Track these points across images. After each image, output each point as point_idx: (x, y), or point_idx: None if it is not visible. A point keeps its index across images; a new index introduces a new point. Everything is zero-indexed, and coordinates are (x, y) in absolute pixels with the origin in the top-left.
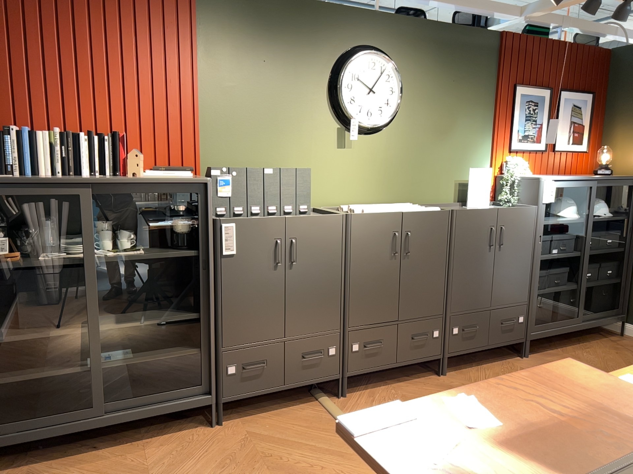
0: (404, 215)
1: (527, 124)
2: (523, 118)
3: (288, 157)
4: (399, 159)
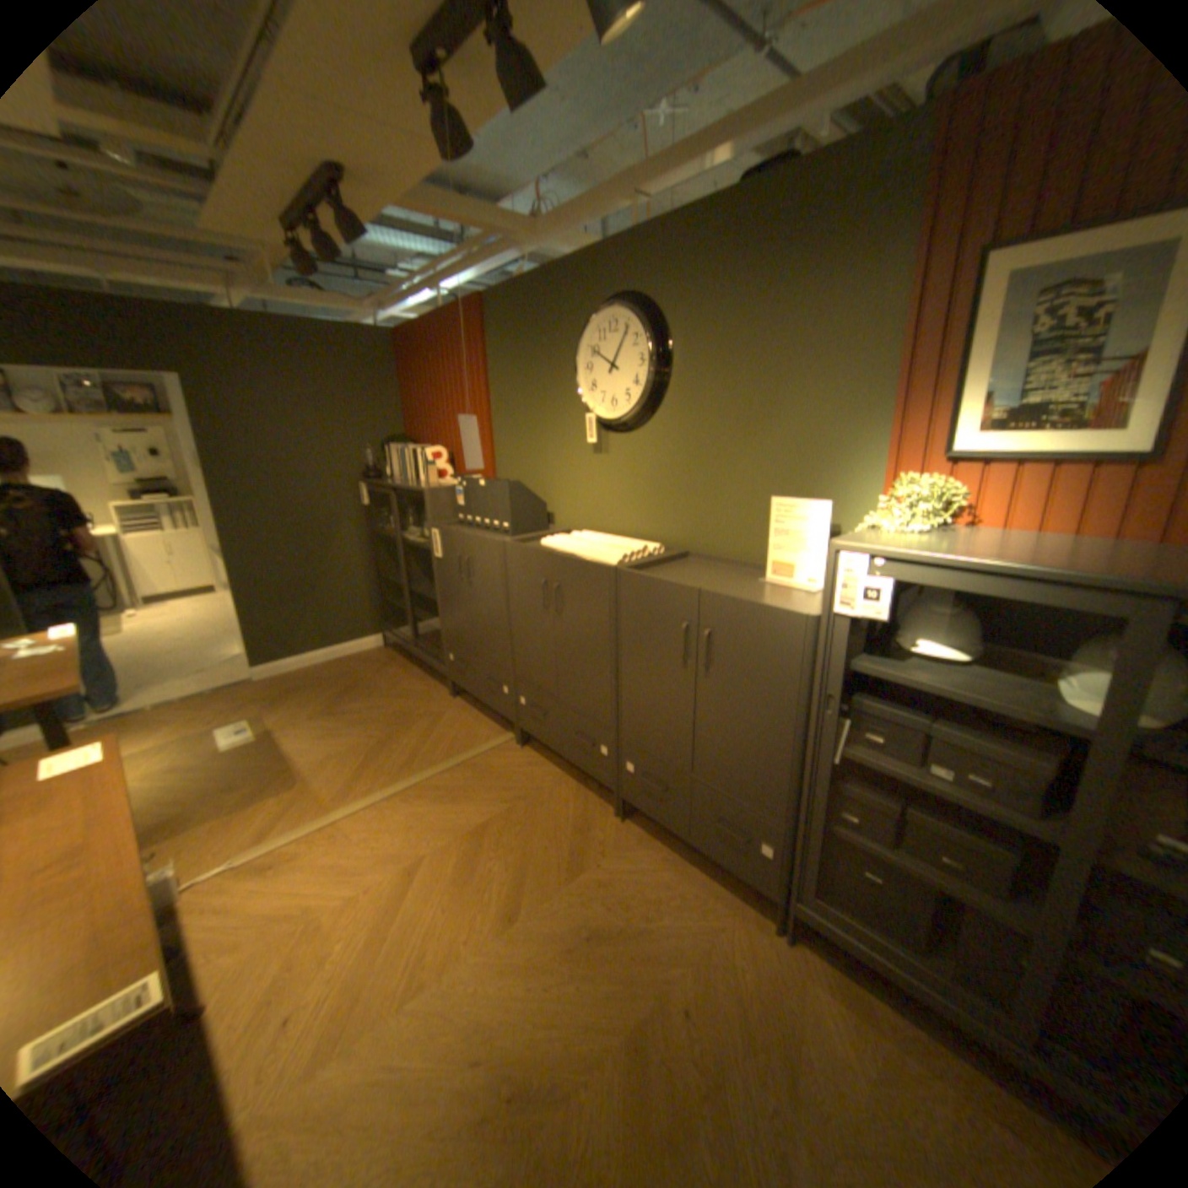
0: (552, 558)
1: (1038, 367)
2: (1019, 348)
3: (550, 466)
4: (670, 471)
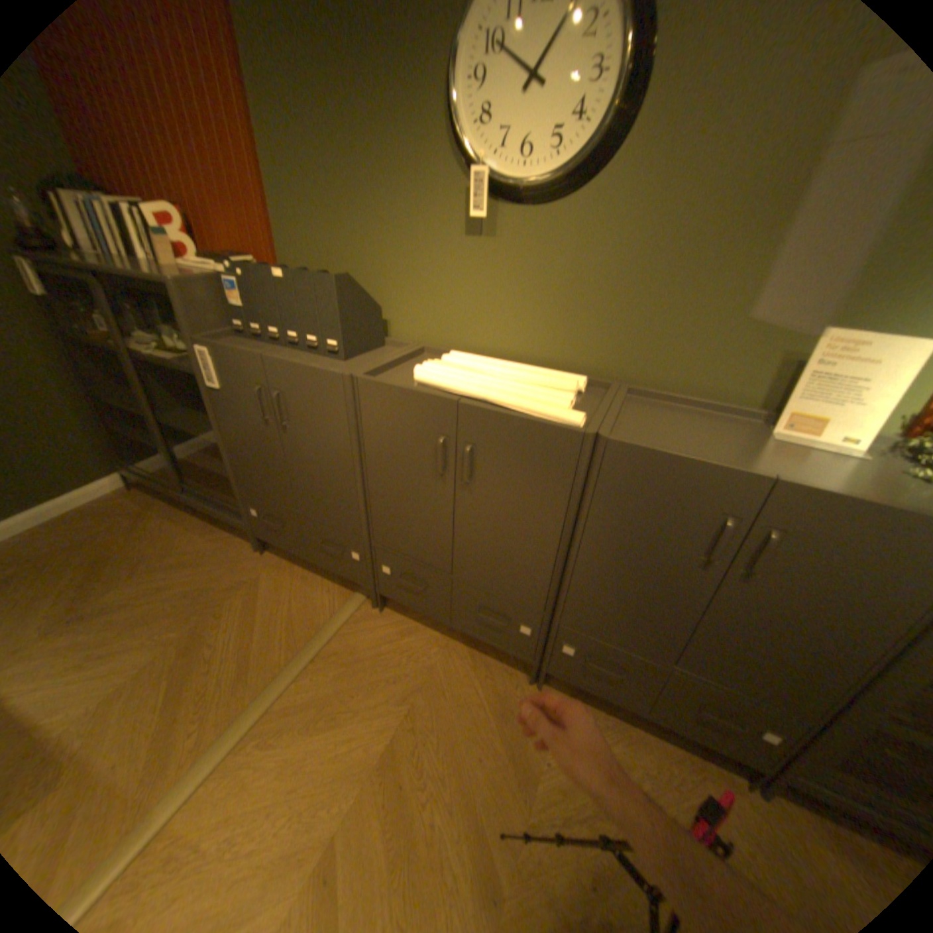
0: (462, 408)
1: None
2: None
3: (382, 249)
4: (609, 271)
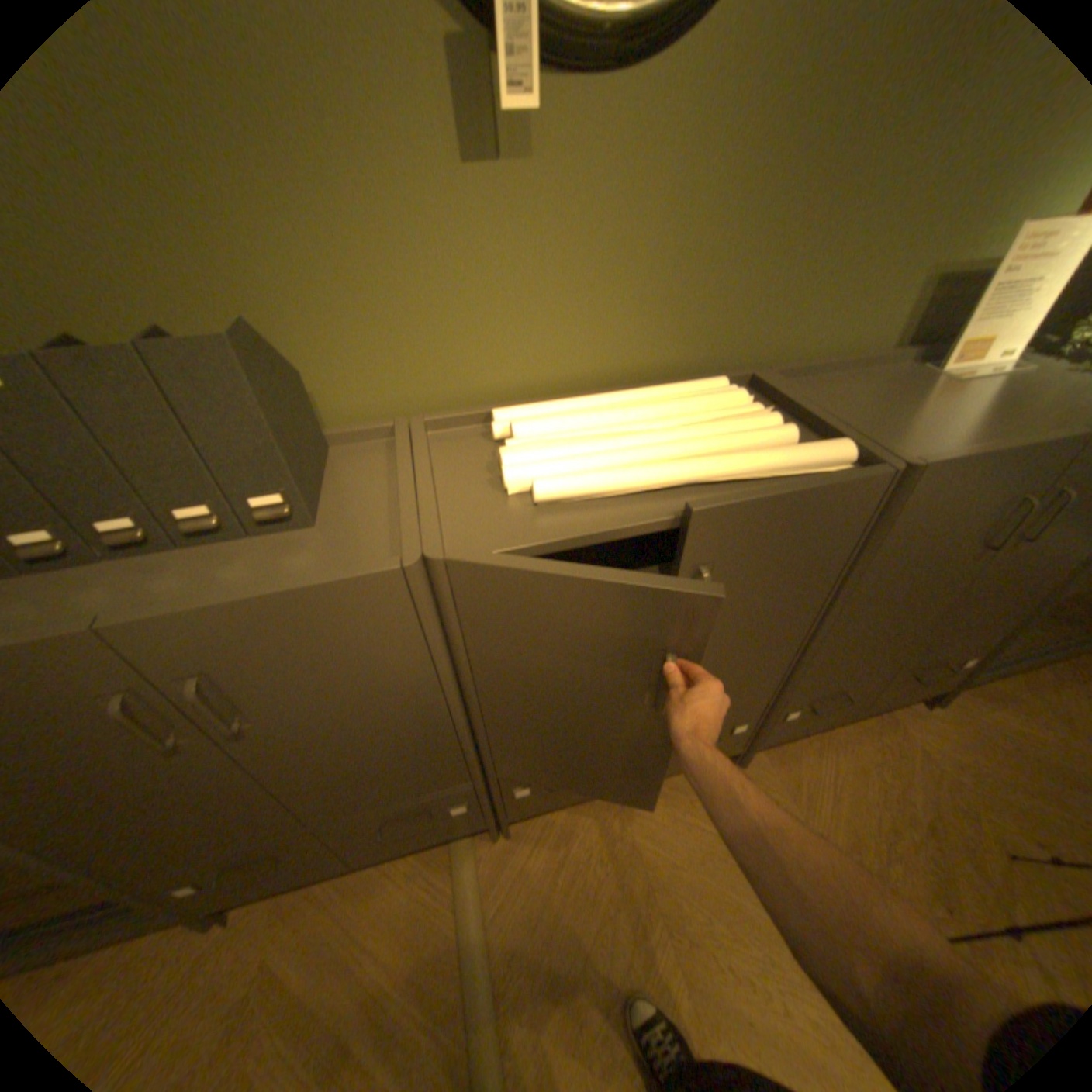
0: (697, 517)
1: None
2: None
3: (235, 227)
4: (739, 192)
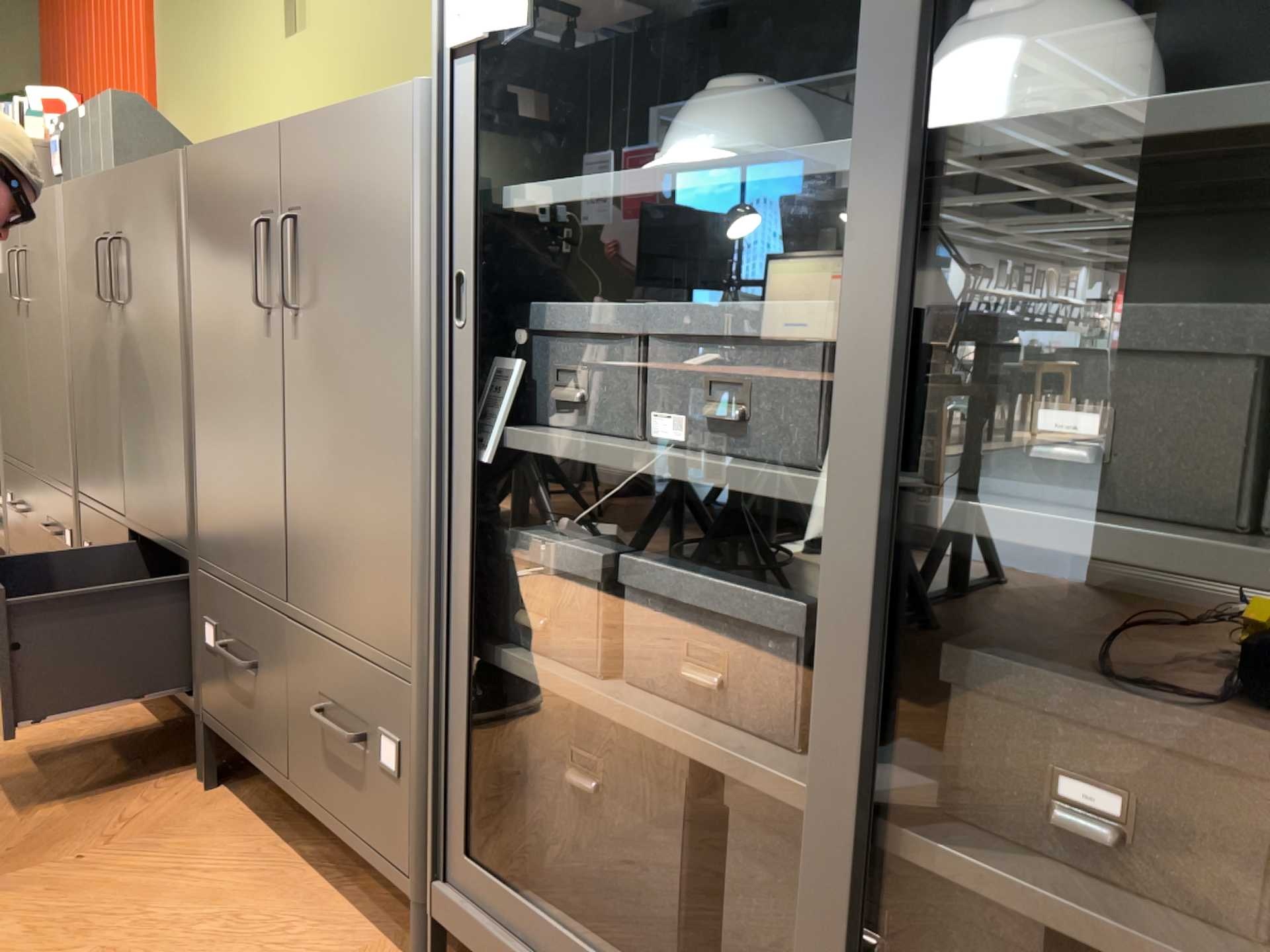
0: (113, 181)
1: None
2: None
3: (229, 91)
4: (389, 29)
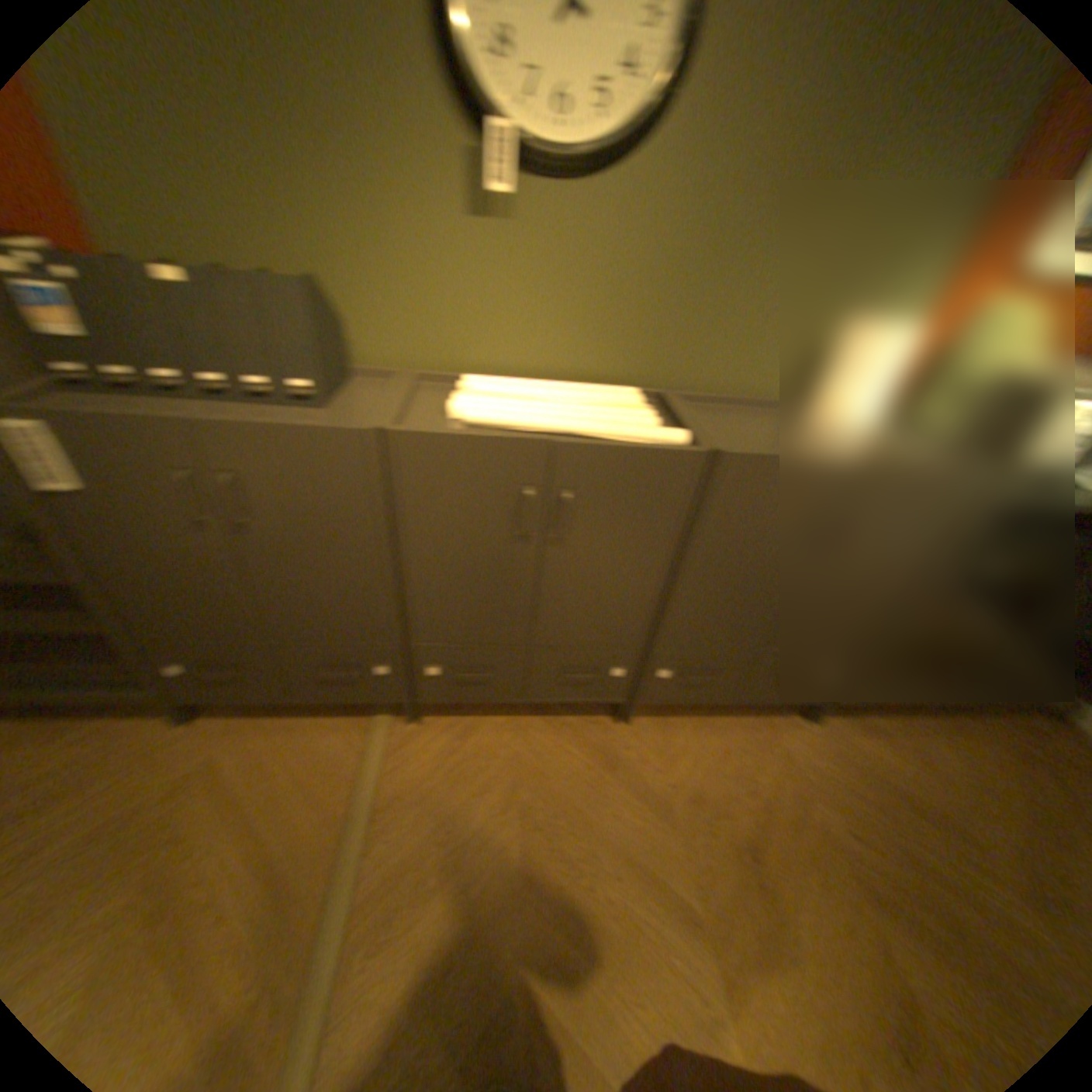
0: (560, 449)
1: None
2: None
3: (331, 231)
4: (655, 266)
